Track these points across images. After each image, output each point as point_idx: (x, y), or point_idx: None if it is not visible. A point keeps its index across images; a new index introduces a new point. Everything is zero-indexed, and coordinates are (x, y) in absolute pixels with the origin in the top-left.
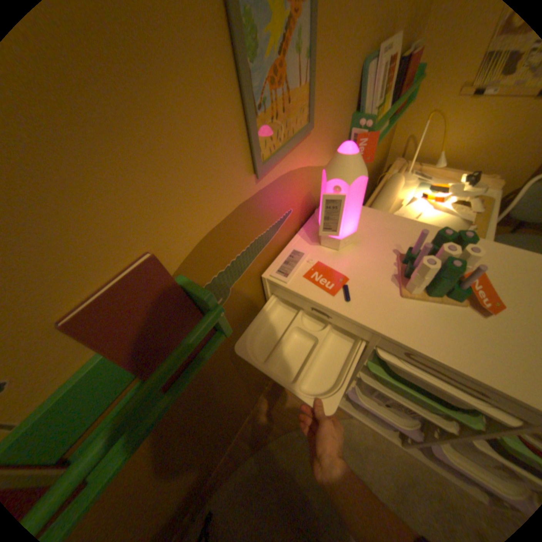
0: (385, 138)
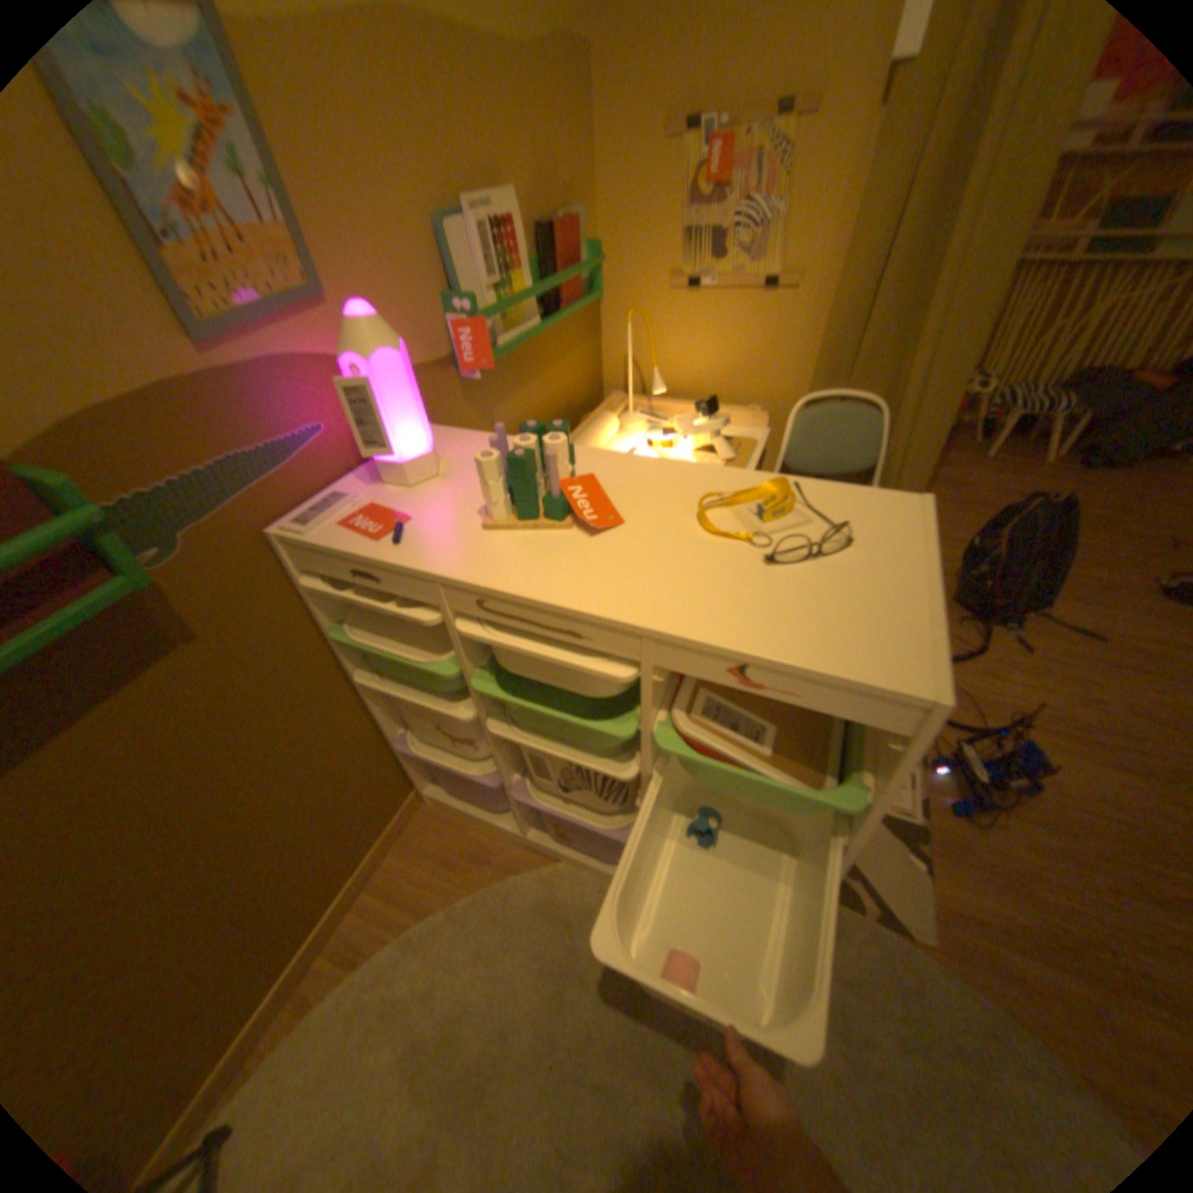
0: (571, 356)
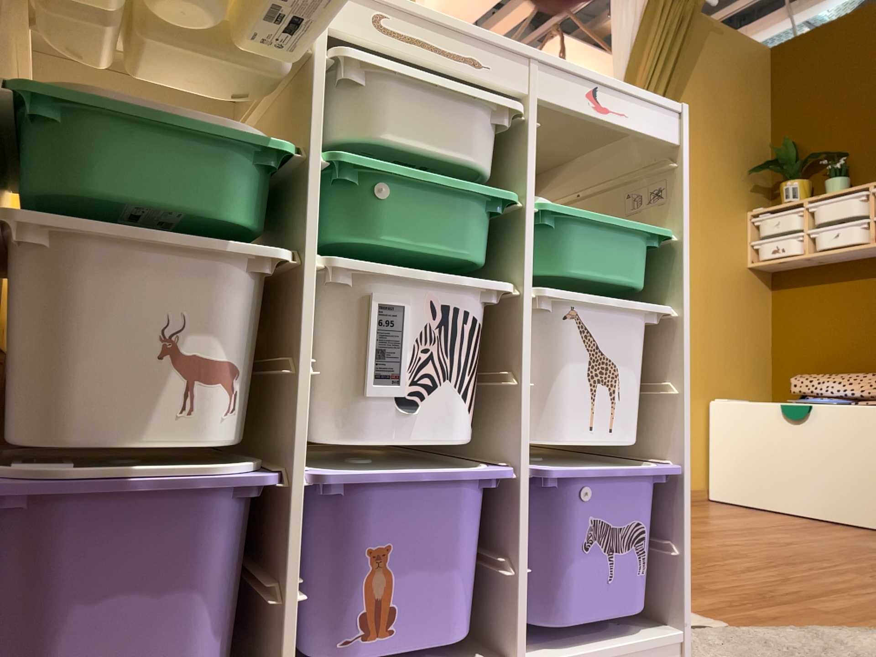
0: None
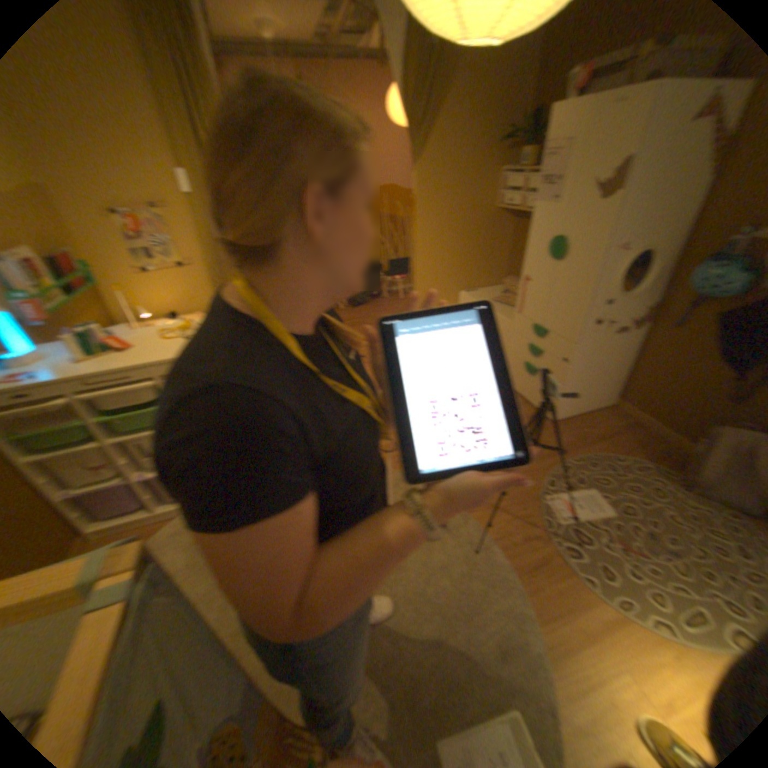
0: (85, 311)
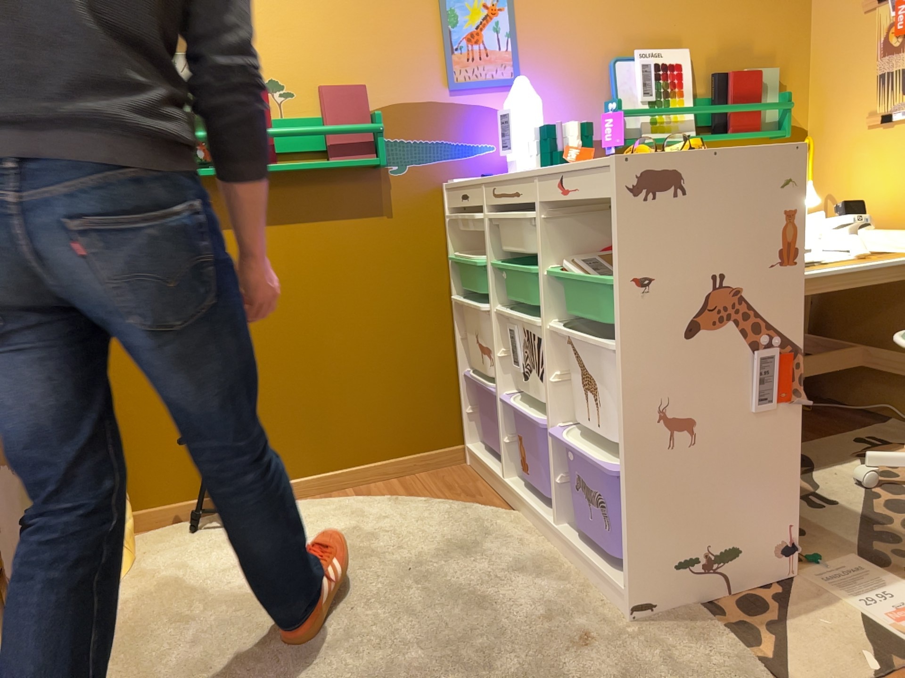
0: None
